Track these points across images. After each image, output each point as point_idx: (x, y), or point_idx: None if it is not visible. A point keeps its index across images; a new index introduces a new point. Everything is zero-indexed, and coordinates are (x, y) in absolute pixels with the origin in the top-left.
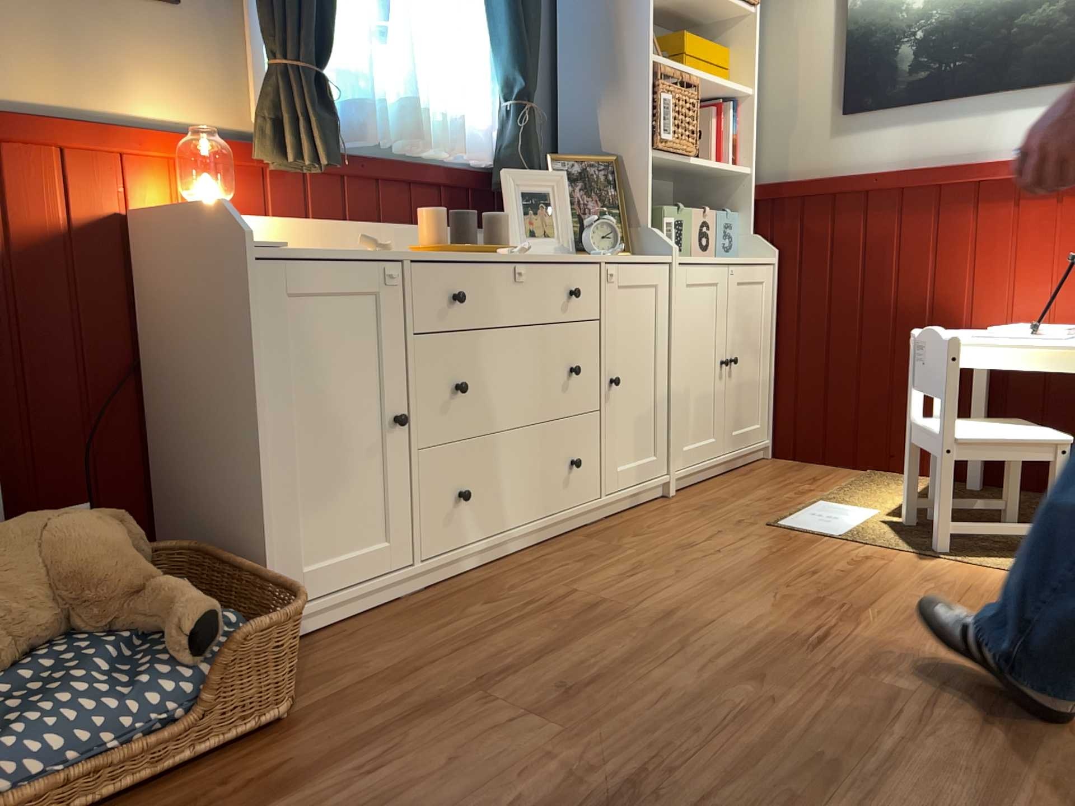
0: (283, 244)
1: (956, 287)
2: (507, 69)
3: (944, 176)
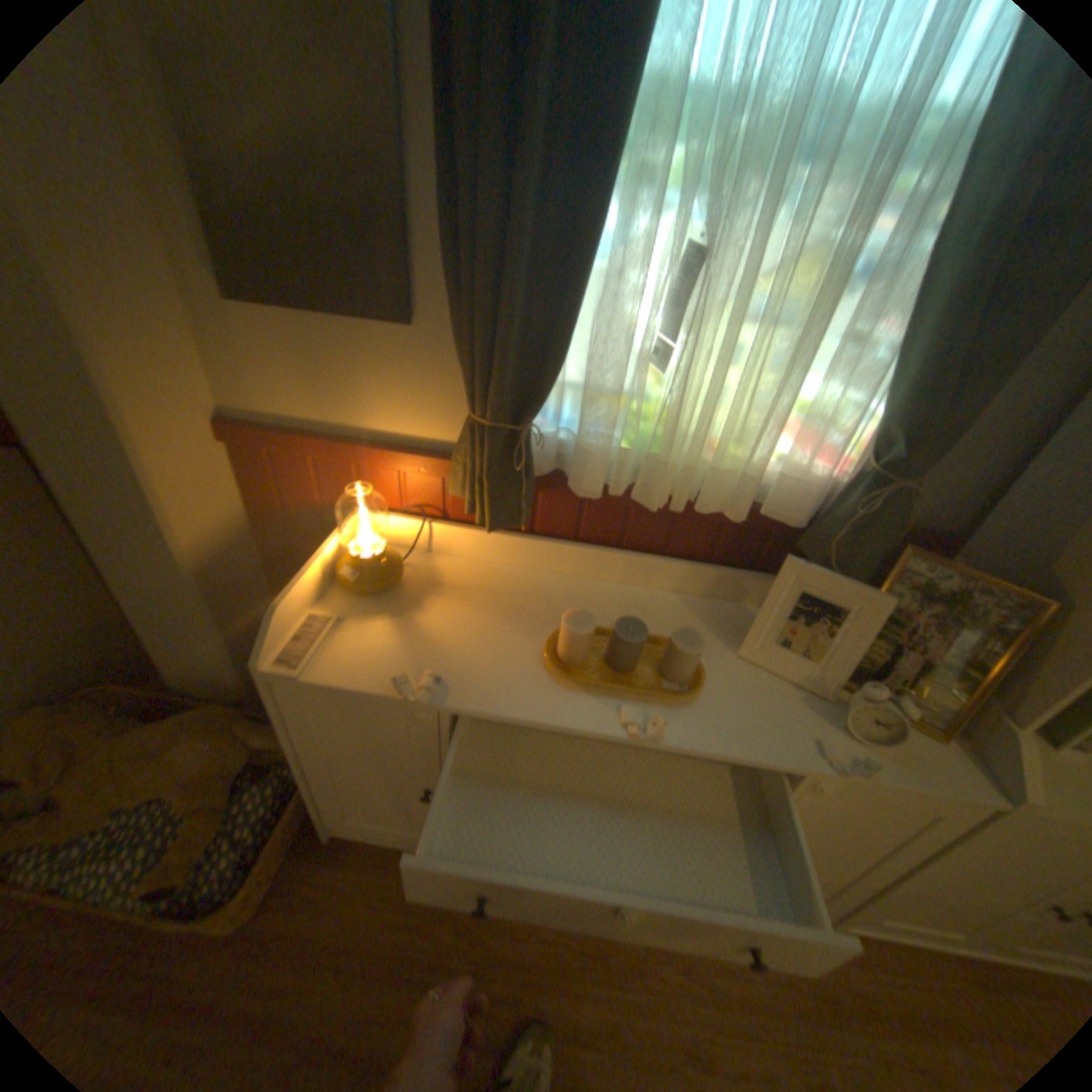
0: (301, 672)
1: None
2: (895, 418)
3: None
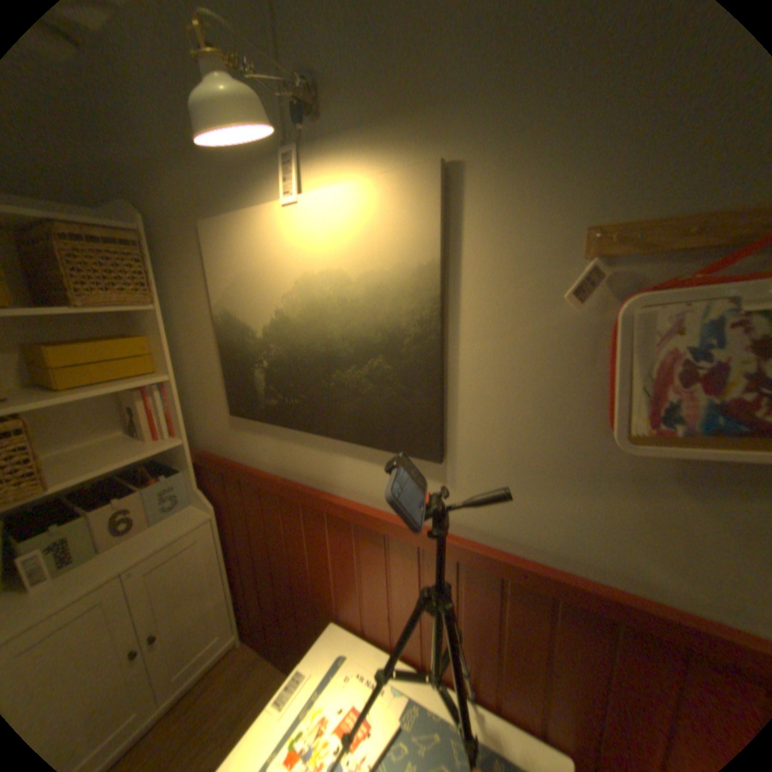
0: None
1: (327, 587)
2: None
3: (302, 499)
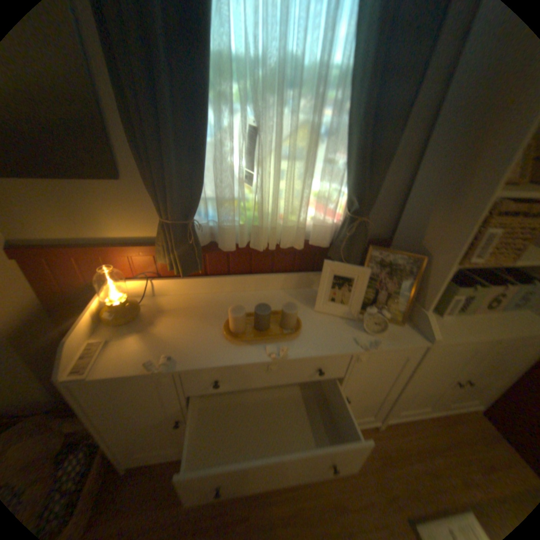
0: (86, 377)
1: None
2: (351, 192)
3: None
